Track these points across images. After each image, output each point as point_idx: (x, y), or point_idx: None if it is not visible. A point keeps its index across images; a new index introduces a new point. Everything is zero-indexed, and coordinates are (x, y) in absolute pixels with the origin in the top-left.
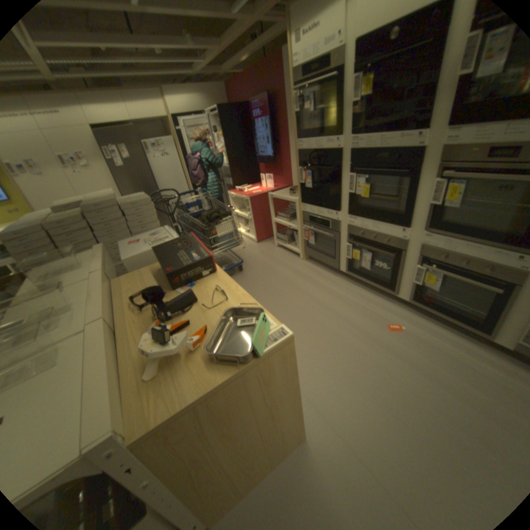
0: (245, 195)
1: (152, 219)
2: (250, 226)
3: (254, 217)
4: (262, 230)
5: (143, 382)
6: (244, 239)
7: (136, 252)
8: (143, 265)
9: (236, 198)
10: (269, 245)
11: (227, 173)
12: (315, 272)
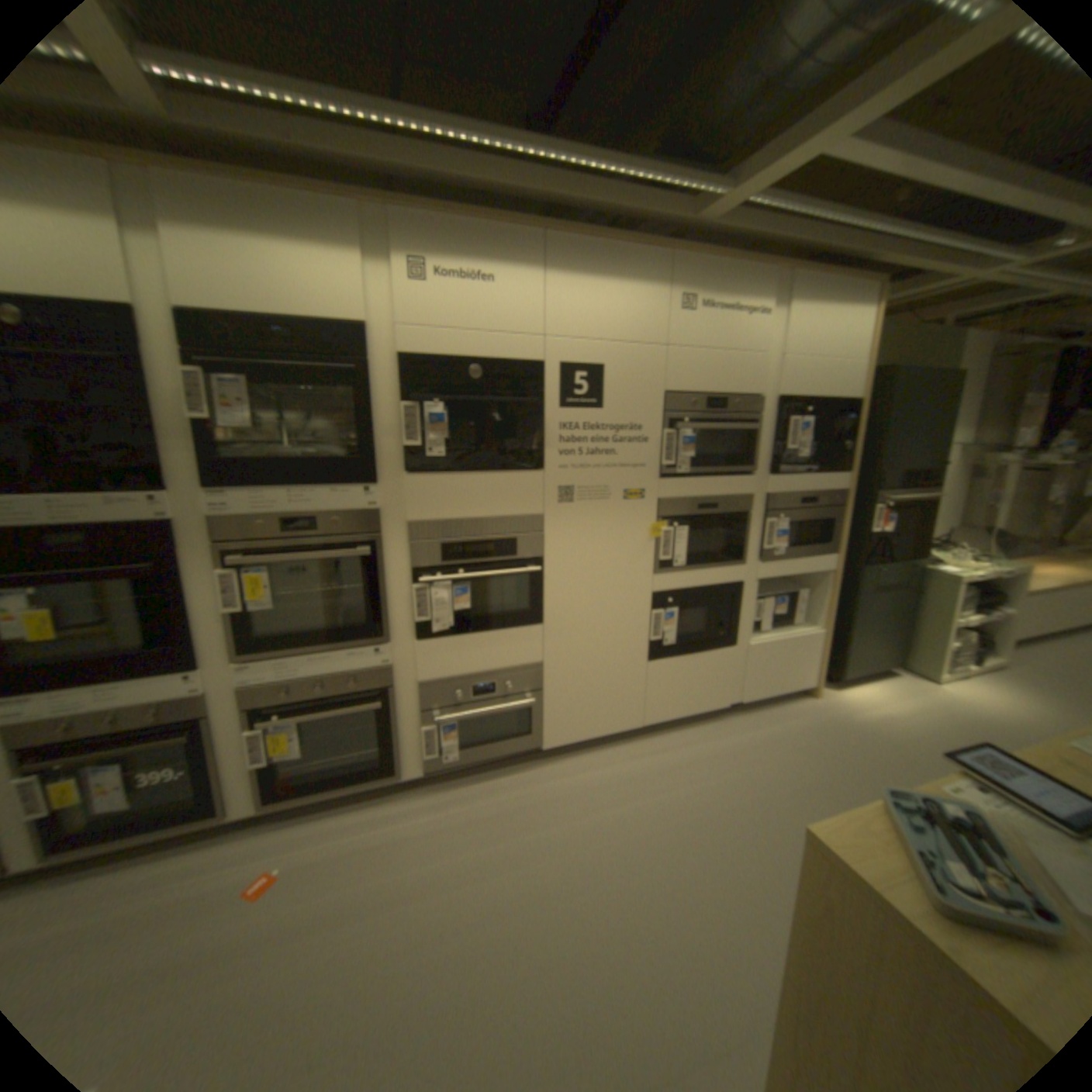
0: None
1: None
2: None
3: None
4: None
5: None
6: None
7: None
8: None
9: None
10: None
11: None
12: None
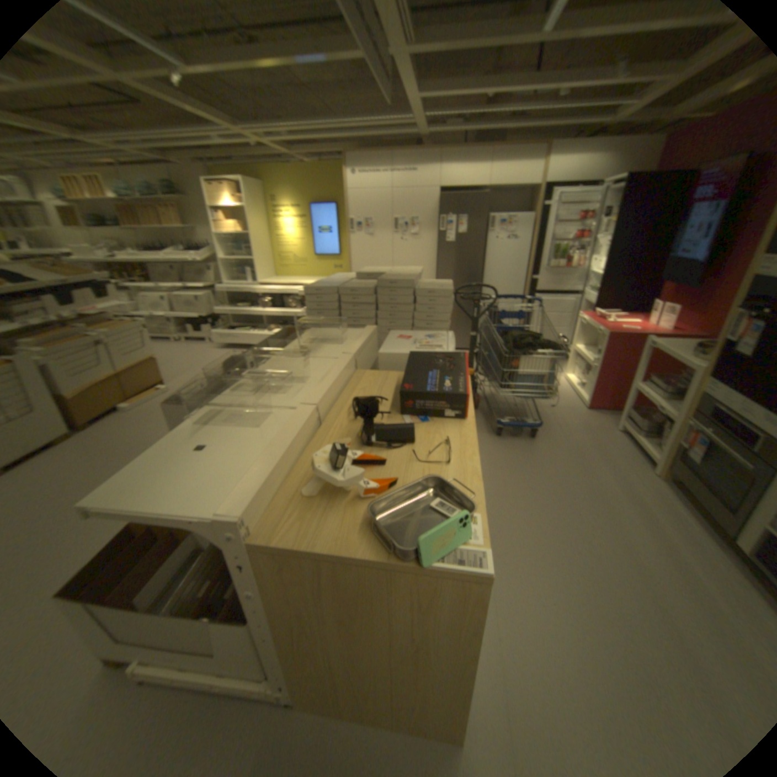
0: (606, 327)
1: (445, 317)
2: (590, 378)
3: (604, 367)
4: (609, 392)
5: (303, 494)
6: (571, 393)
7: (399, 351)
8: (398, 369)
9: (590, 326)
10: (610, 422)
11: (597, 283)
12: (674, 514)
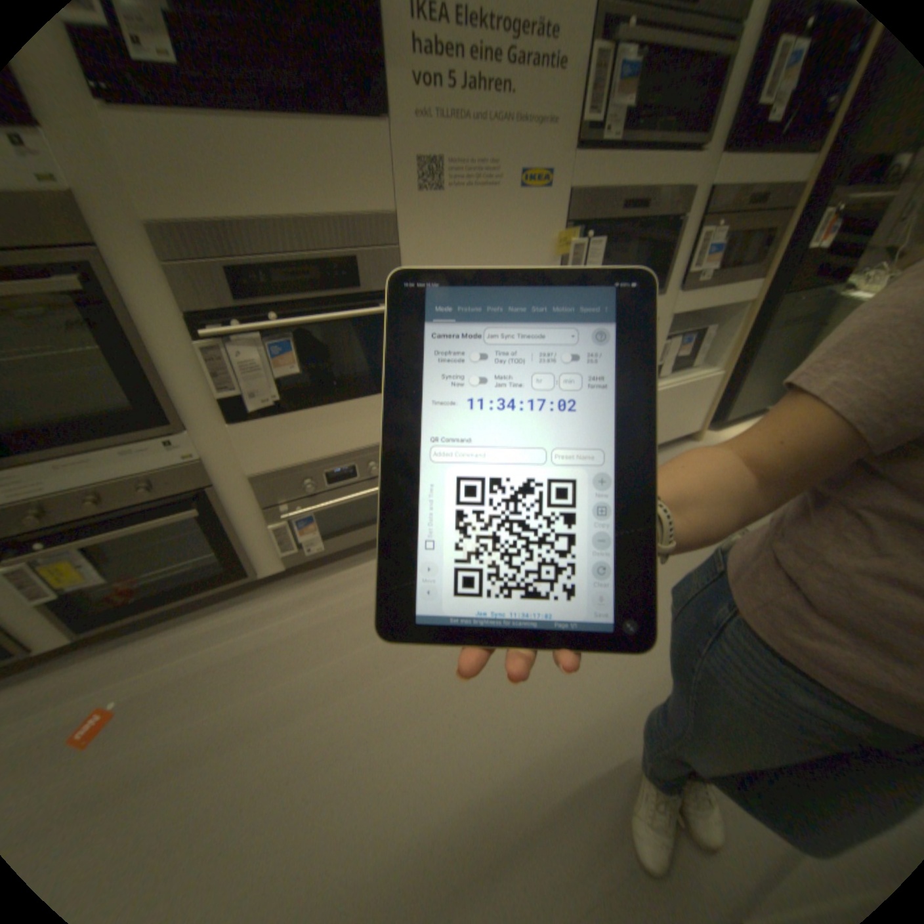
0: None
1: None
2: None
3: None
4: None
5: None
6: None
7: None
8: None
9: None
10: None
11: None
12: None
